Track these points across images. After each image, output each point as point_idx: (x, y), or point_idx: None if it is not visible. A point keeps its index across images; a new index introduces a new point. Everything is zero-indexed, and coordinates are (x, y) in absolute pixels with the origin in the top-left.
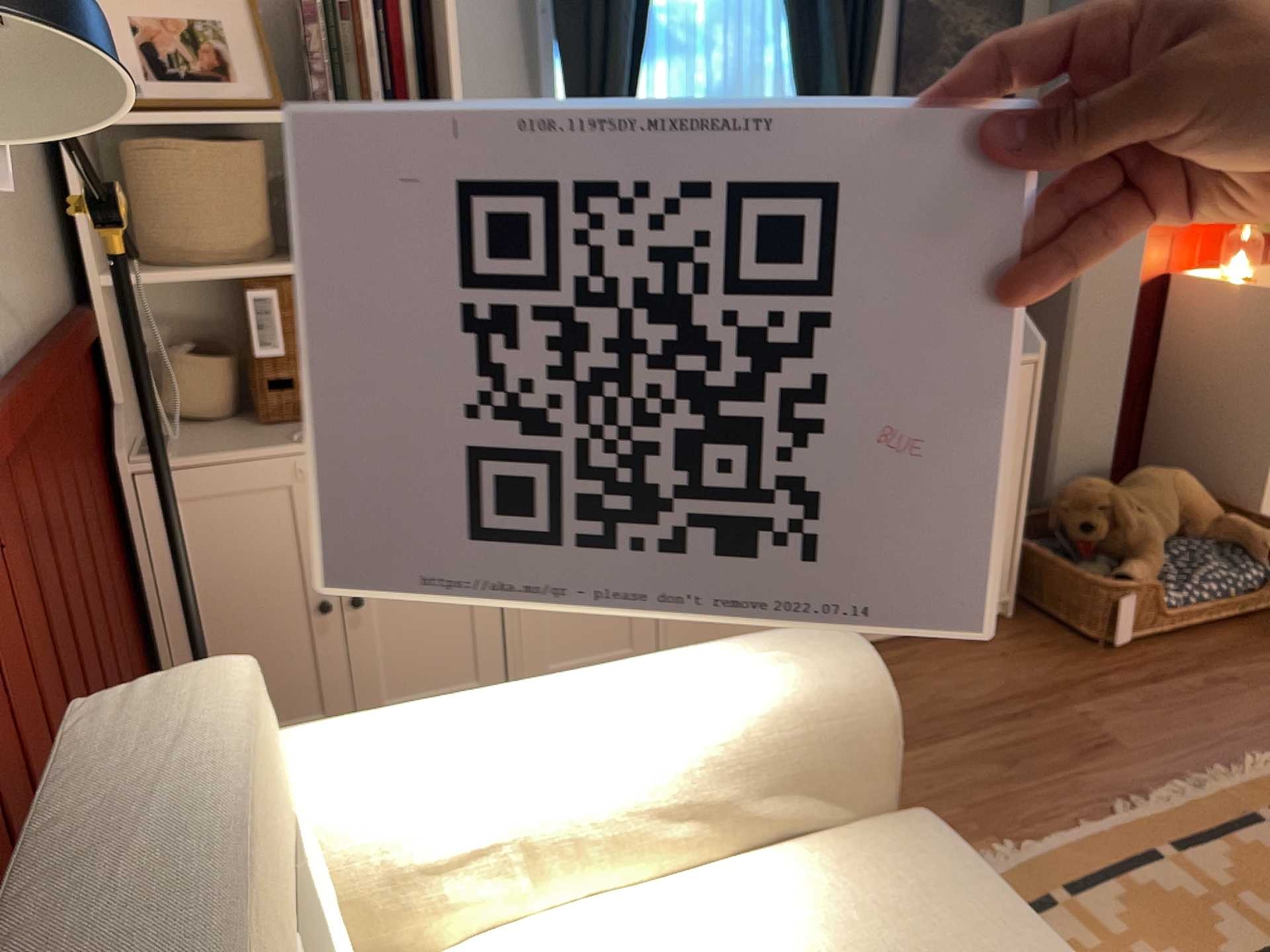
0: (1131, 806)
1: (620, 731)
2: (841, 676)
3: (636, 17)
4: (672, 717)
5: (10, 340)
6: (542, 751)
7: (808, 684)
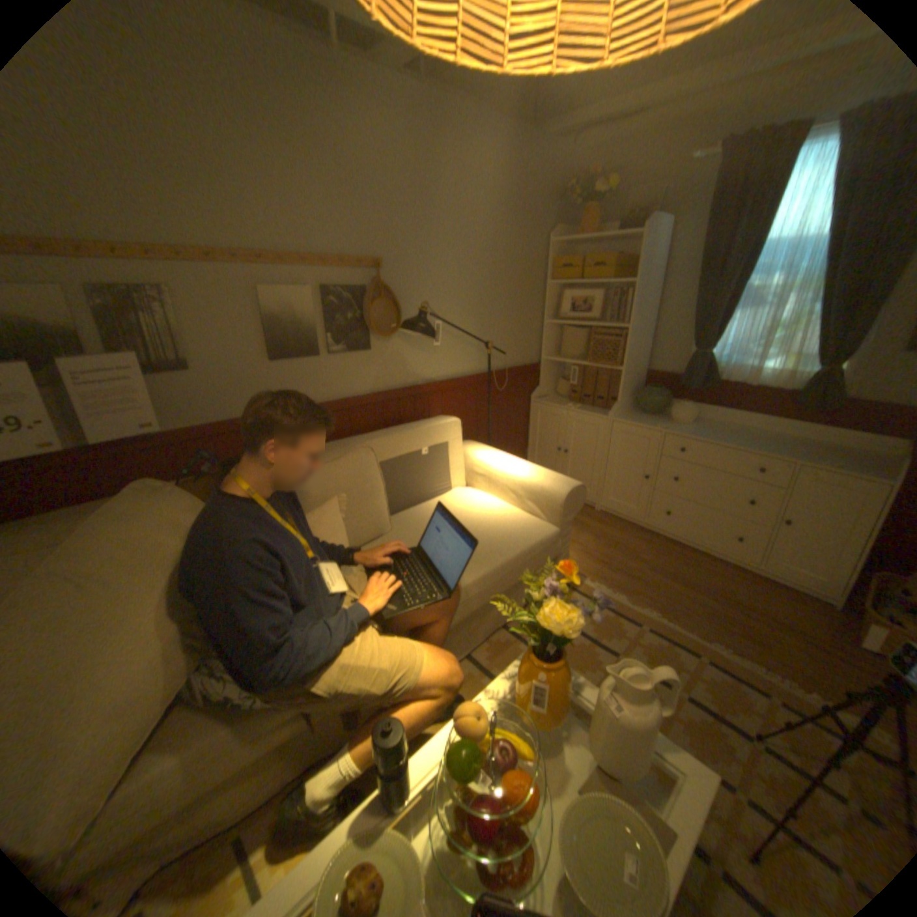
0: (725, 651)
1: (514, 471)
2: (559, 488)
3: (730, 294)
4: (523, 474)
5: (500, 367)
6: (501, 466)
7: (551, 485)
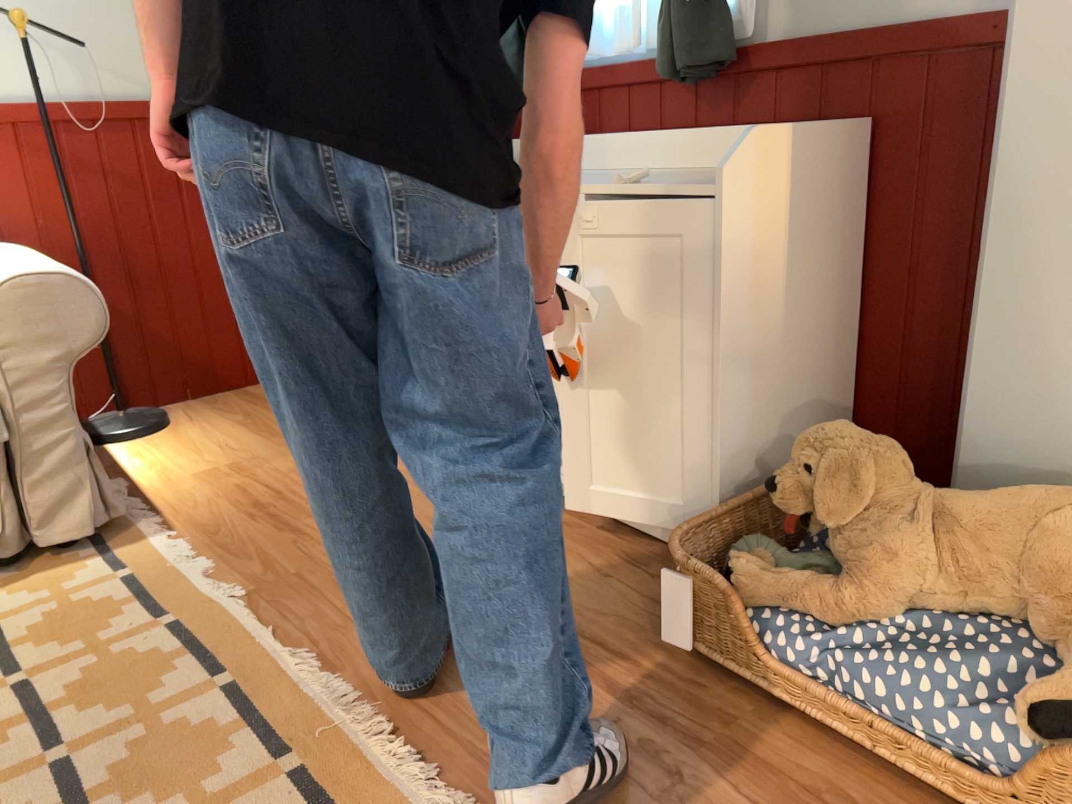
0: (306, 660)
1: None
2: None
3: None
4: None
5: (136, 98)
6: None
7: None
